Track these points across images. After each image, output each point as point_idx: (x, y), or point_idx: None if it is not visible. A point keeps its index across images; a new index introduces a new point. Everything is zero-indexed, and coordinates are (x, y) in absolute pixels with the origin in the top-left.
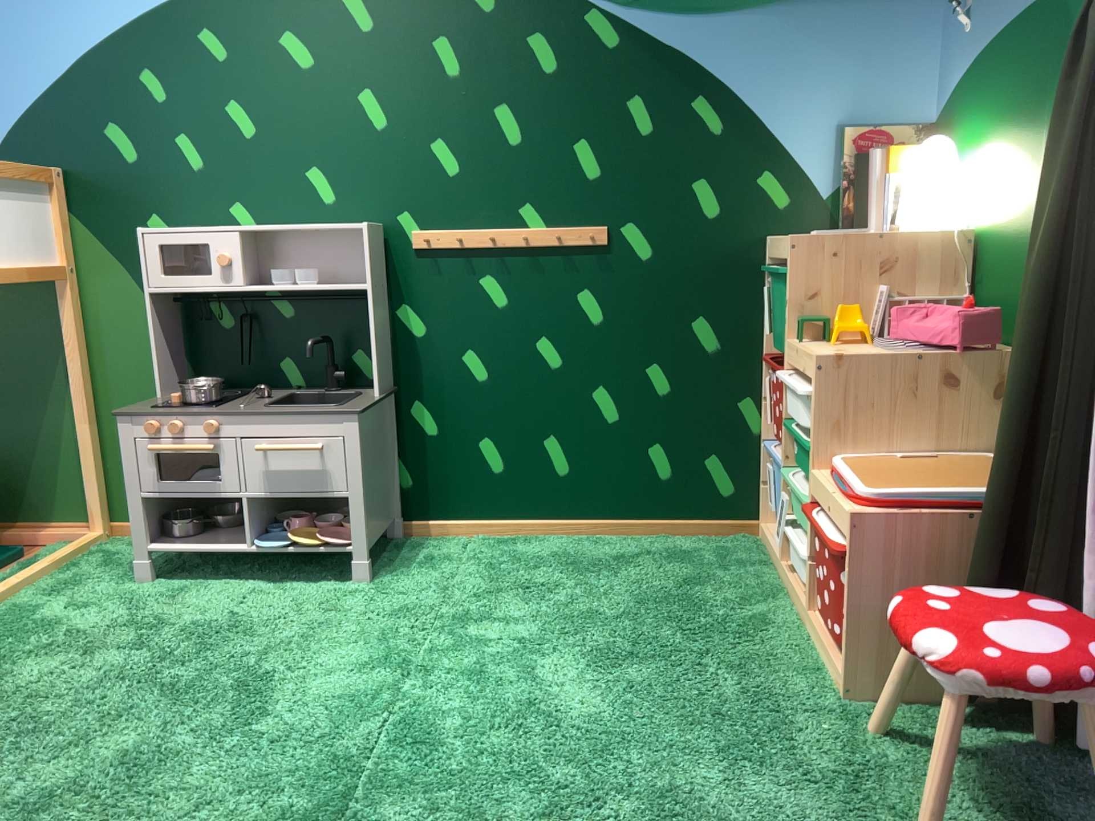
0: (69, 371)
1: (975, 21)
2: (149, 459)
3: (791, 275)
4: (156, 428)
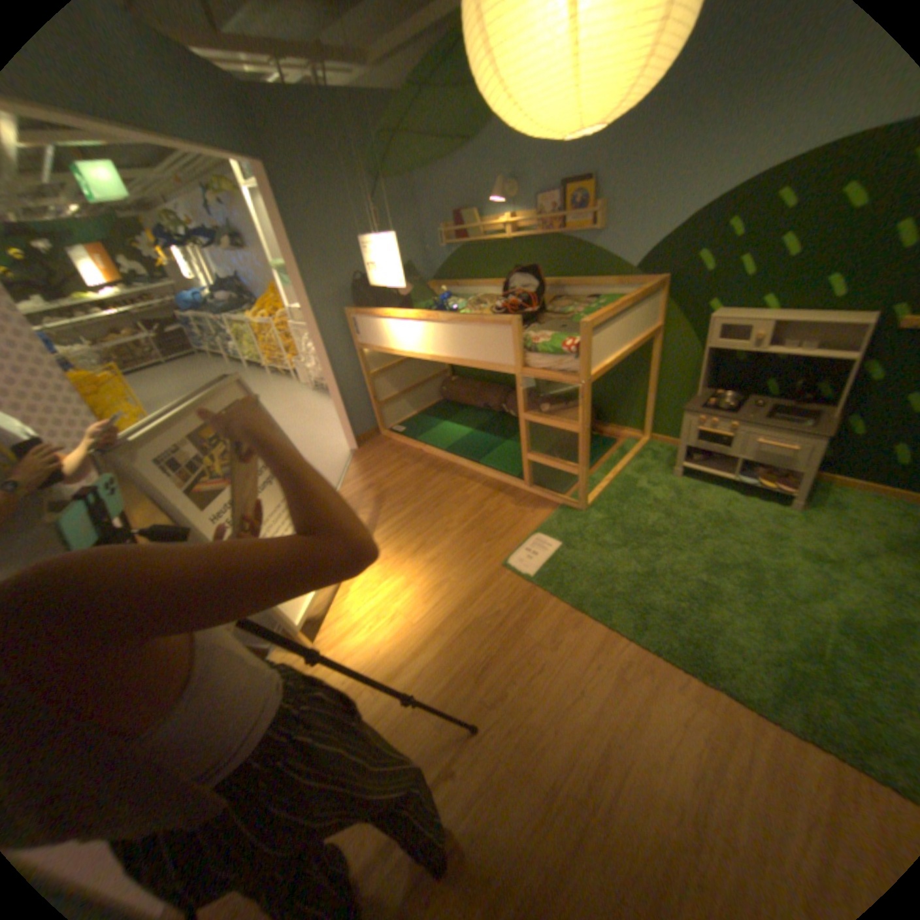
0: (650, 372)
1: None
2: (695, 432)
3: None
4: (704, 421)
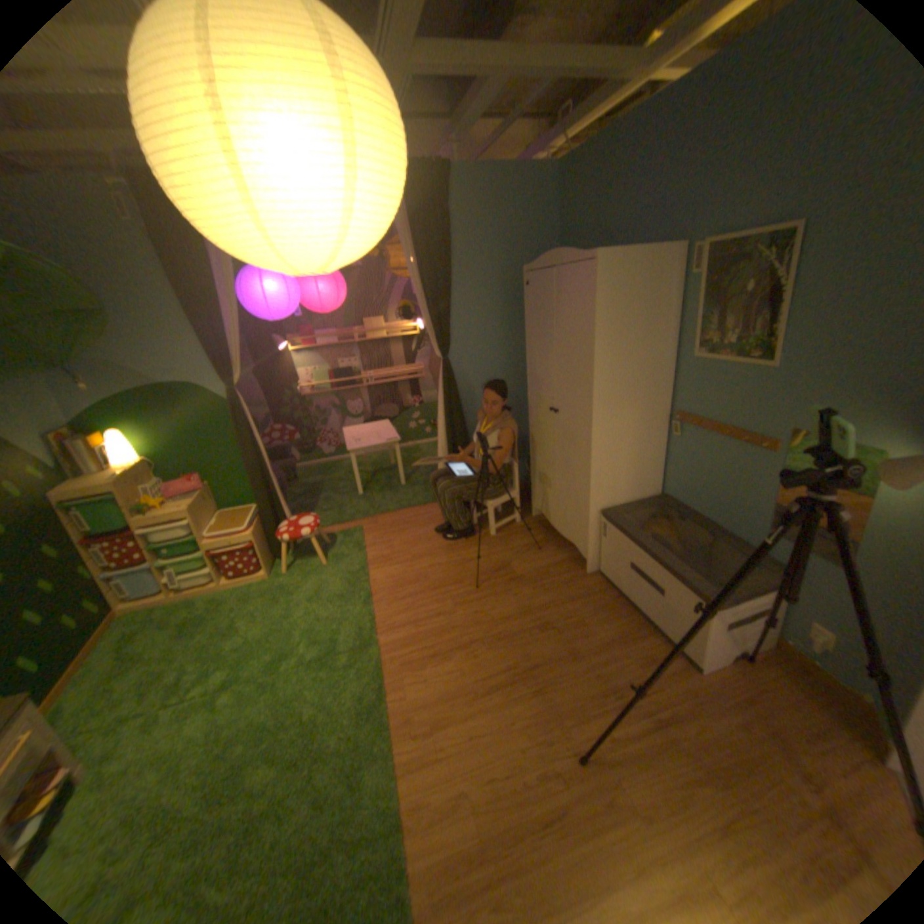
0: None
1: (92, 387)
2: None
3: (117, 498)
4: None
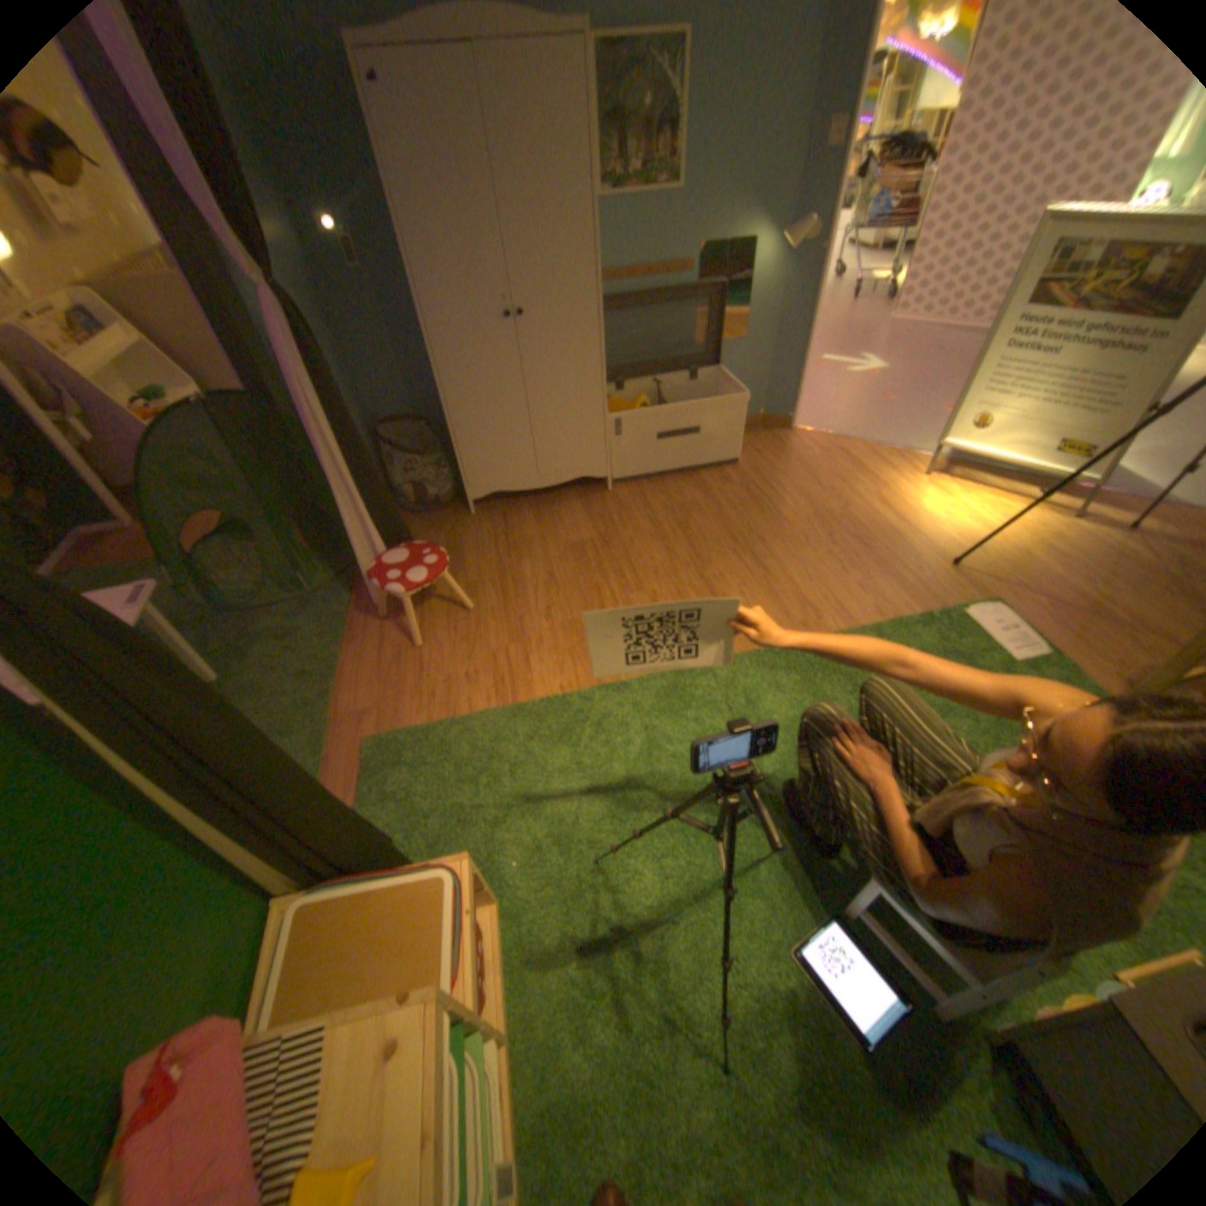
0: None
1: None
2: None
3: None
4: None
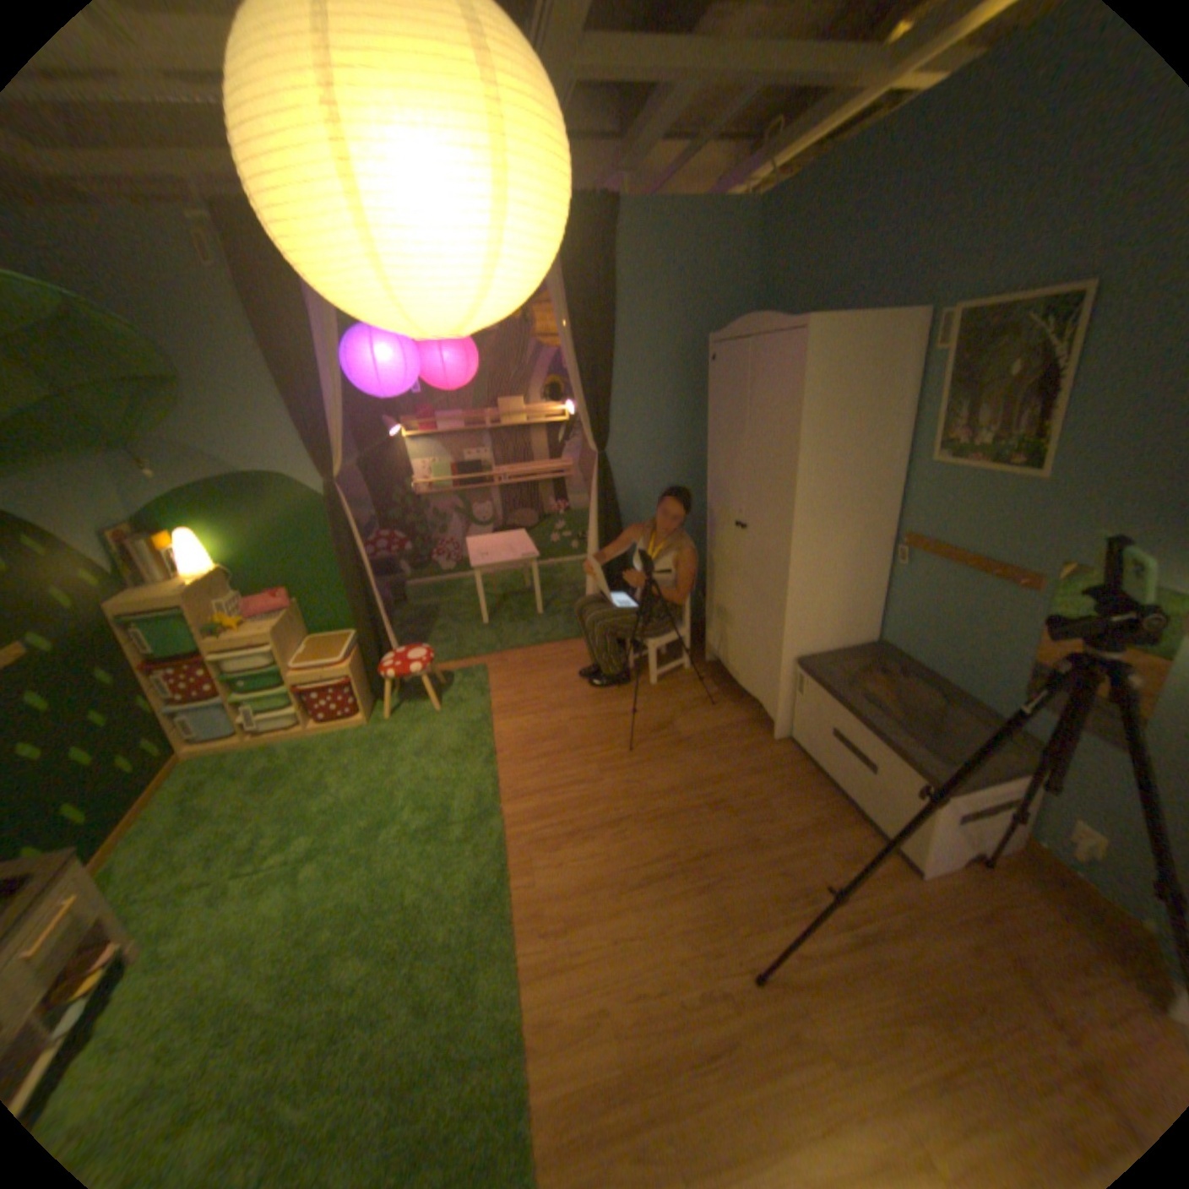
0: None
1: (160, 474)
2: None
3: (186, 614)
4: None
